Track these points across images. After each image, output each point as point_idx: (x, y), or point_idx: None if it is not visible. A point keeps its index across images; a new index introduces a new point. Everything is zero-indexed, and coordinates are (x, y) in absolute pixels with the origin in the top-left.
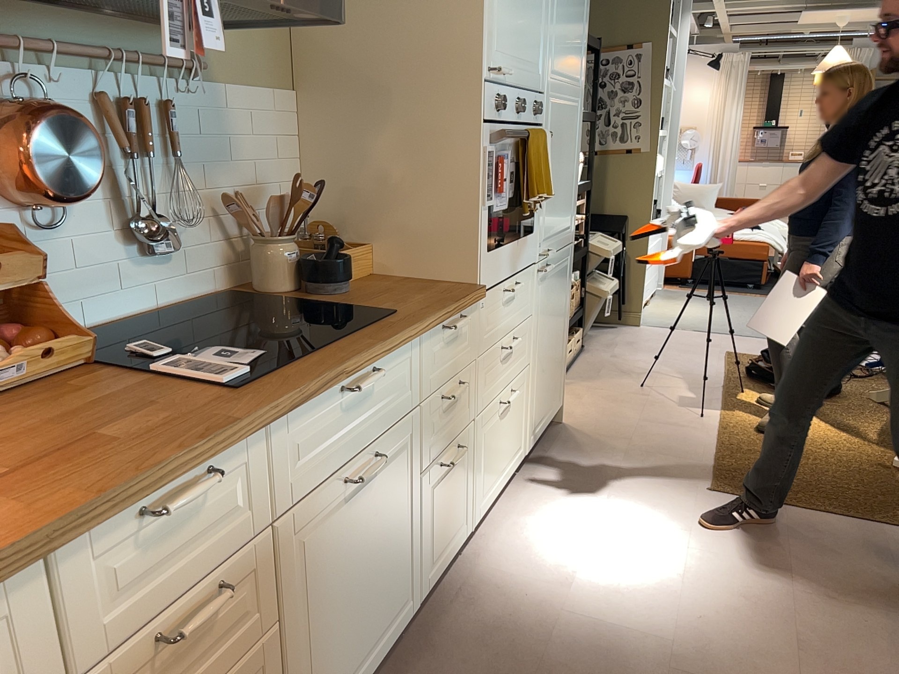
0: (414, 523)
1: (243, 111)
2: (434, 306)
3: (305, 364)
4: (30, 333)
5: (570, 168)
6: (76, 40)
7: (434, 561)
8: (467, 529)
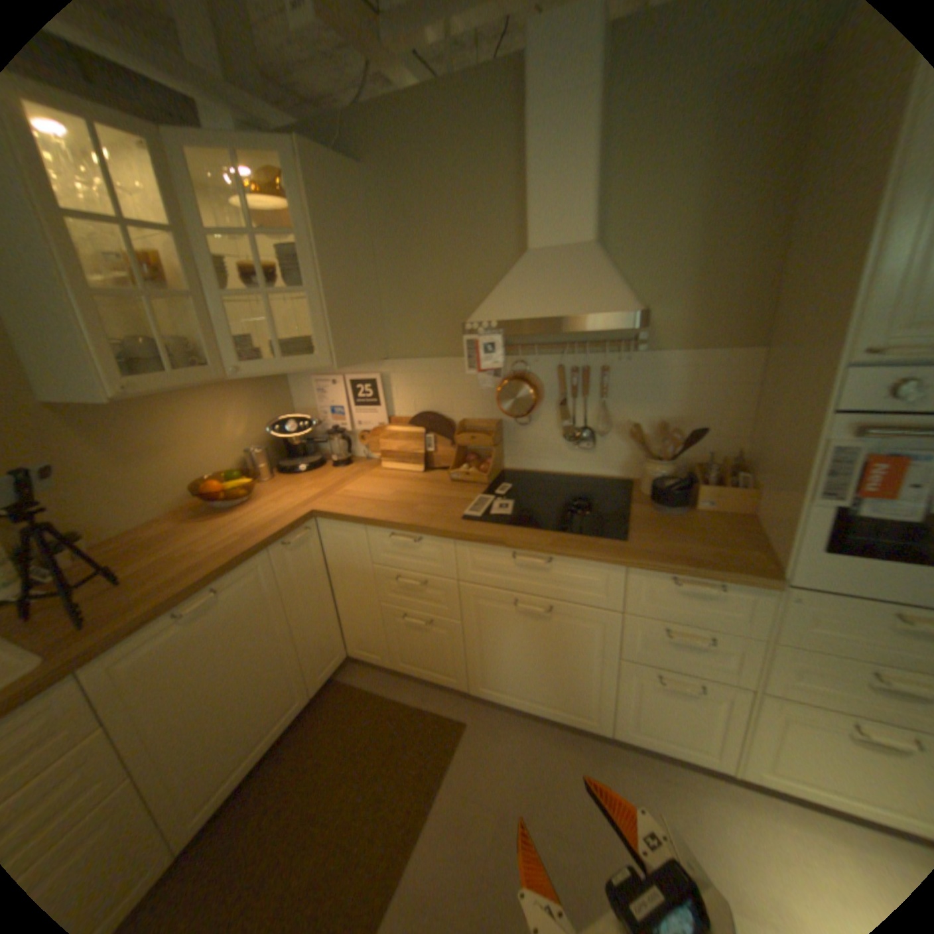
0: (609, 684)
1: (684, 367)
2: (666, 557)
3: (504, 529)
4: (484, 465)
5: None
6: (555, 340)
7: (645, 734)
8: (725, 768)
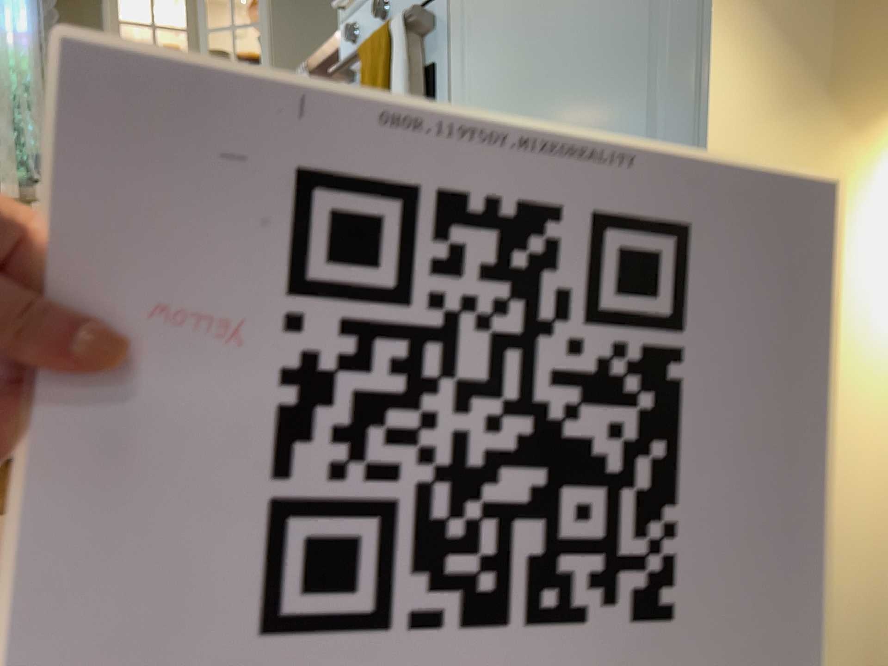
0: None
1: None
2: None
3: None
4: None
5: (616, 2)
6: None
7: None
8: None
